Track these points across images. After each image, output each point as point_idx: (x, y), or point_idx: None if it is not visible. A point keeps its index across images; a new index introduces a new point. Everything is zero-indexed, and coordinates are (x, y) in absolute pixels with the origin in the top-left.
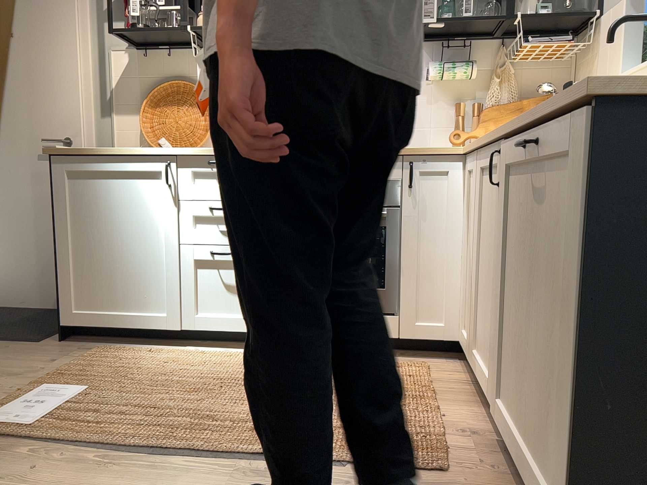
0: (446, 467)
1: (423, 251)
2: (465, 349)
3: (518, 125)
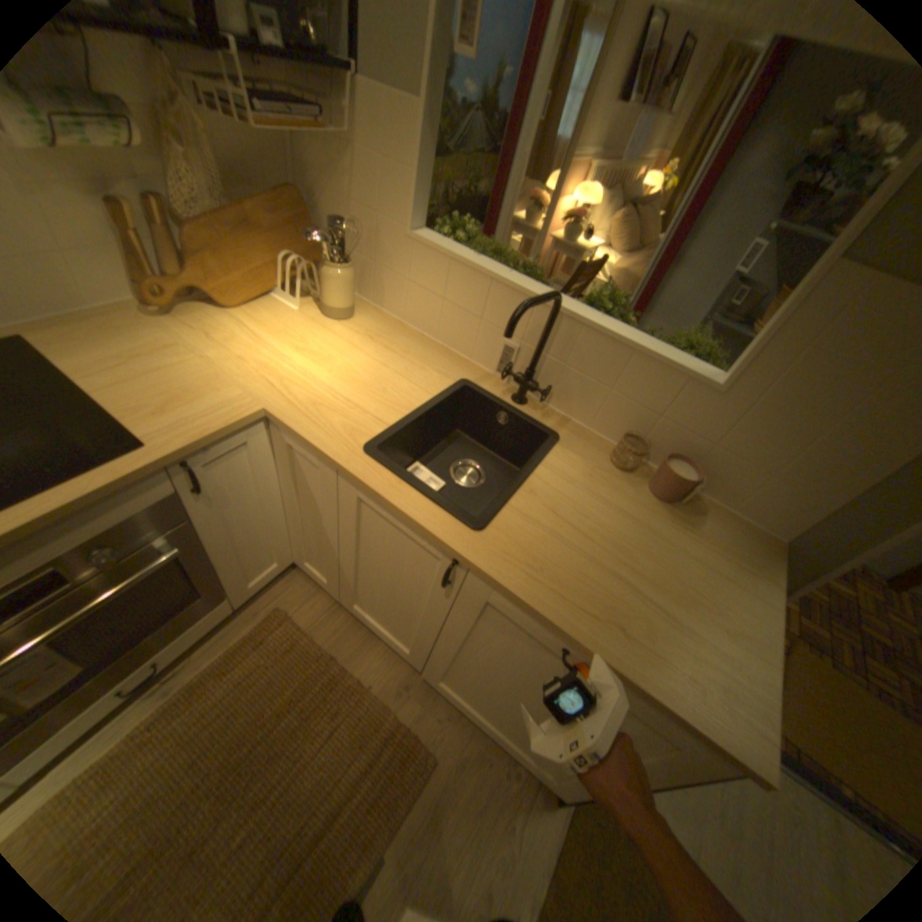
0: (428, 762)
1: (235, 534)
2: (316, 581)
3: (527, 601)
